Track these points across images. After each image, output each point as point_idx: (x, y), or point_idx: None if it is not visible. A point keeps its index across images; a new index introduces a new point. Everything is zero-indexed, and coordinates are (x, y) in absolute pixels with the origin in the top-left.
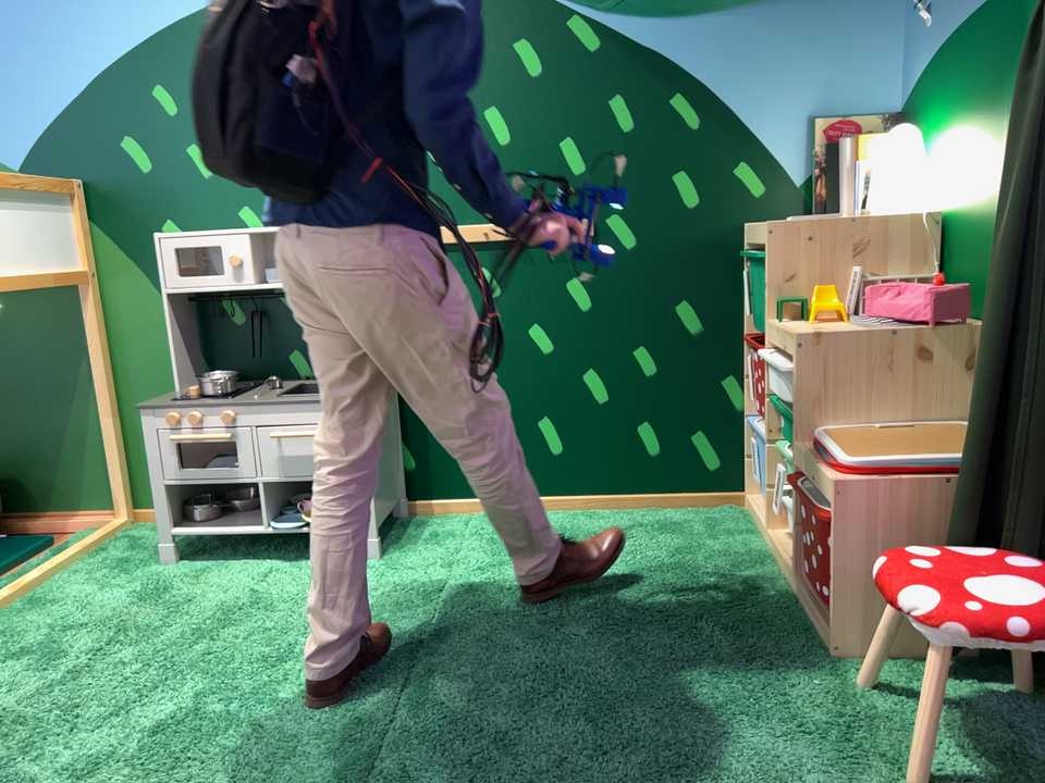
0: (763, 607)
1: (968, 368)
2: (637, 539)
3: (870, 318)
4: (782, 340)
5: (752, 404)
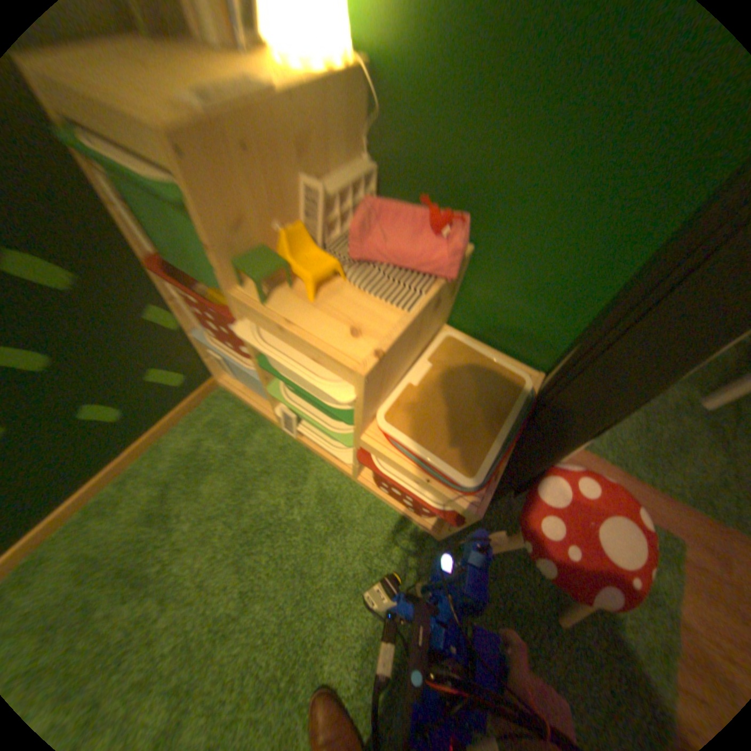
0: (357, 519)
1: (455, 294)
2: (189, 510)
3: (373, 270)
4: (304, 346)
5: (195, 321)
